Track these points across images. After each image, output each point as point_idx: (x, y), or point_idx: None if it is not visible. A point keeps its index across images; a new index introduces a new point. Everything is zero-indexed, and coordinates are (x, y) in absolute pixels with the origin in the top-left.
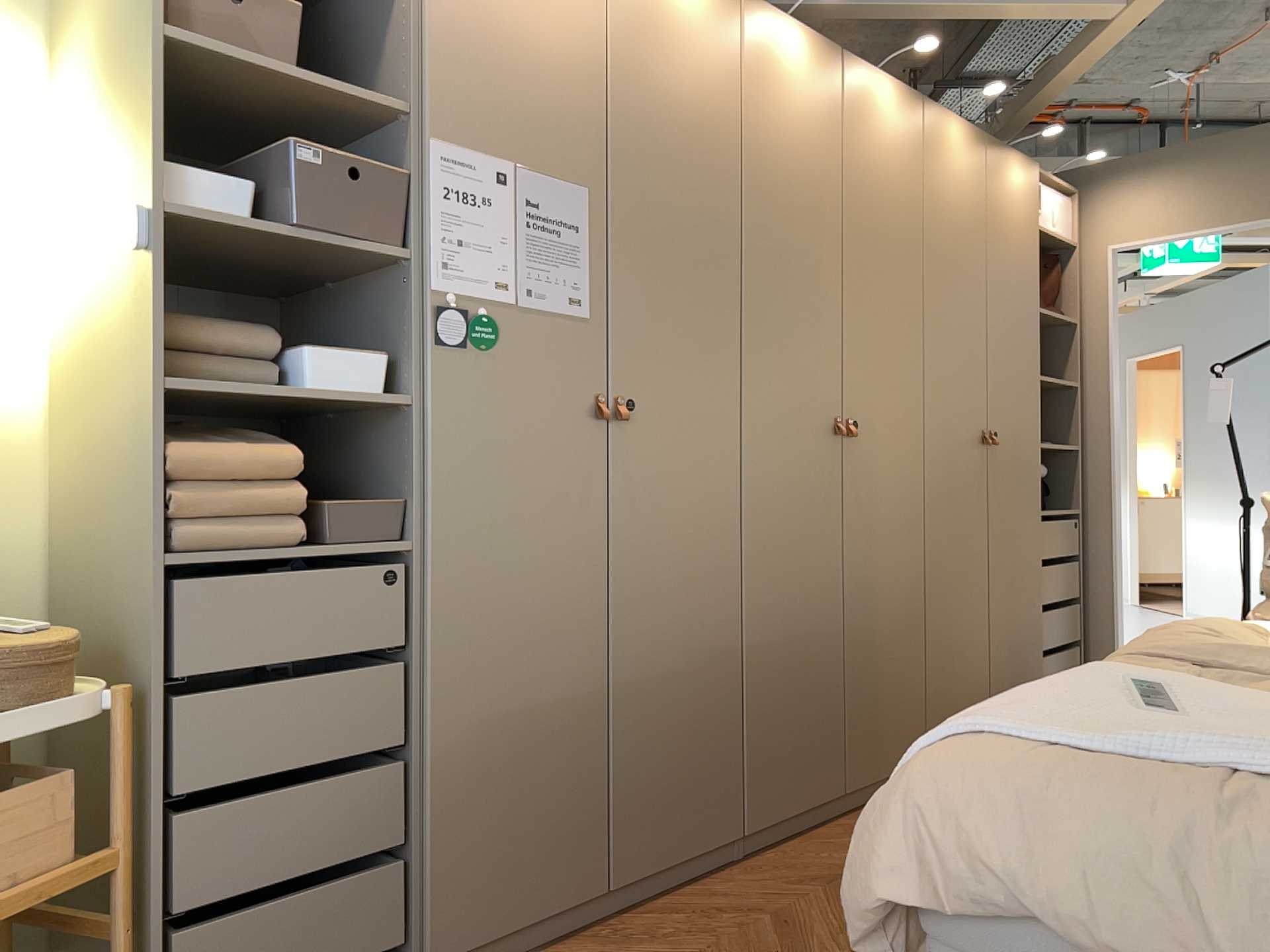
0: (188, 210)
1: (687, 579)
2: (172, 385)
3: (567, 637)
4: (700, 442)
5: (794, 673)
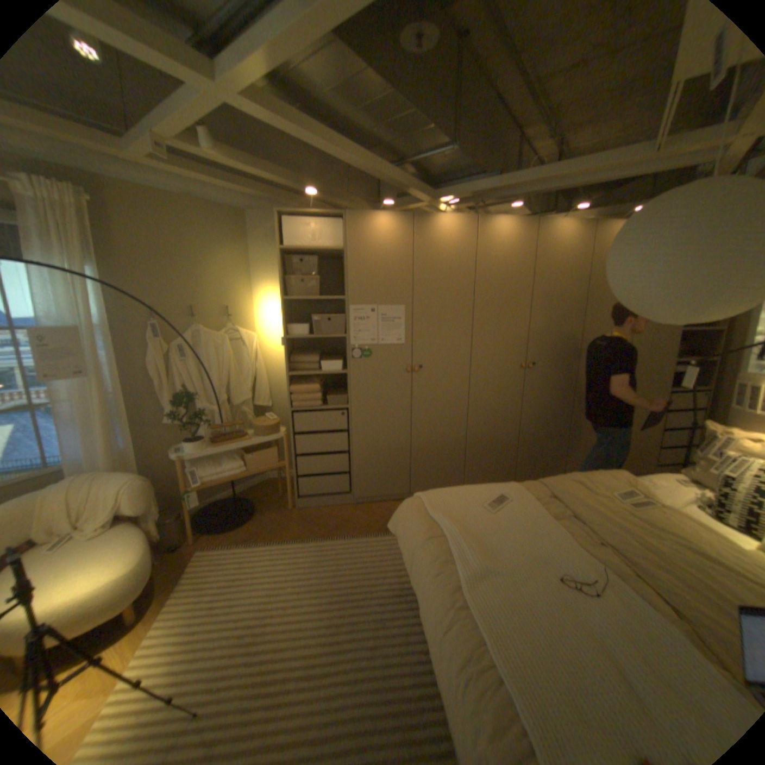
0: (292, 336)
1: (441, 416)
2: (296, 370)
3: (395, 430)
4: (448, 376)
5: (489, 445)
